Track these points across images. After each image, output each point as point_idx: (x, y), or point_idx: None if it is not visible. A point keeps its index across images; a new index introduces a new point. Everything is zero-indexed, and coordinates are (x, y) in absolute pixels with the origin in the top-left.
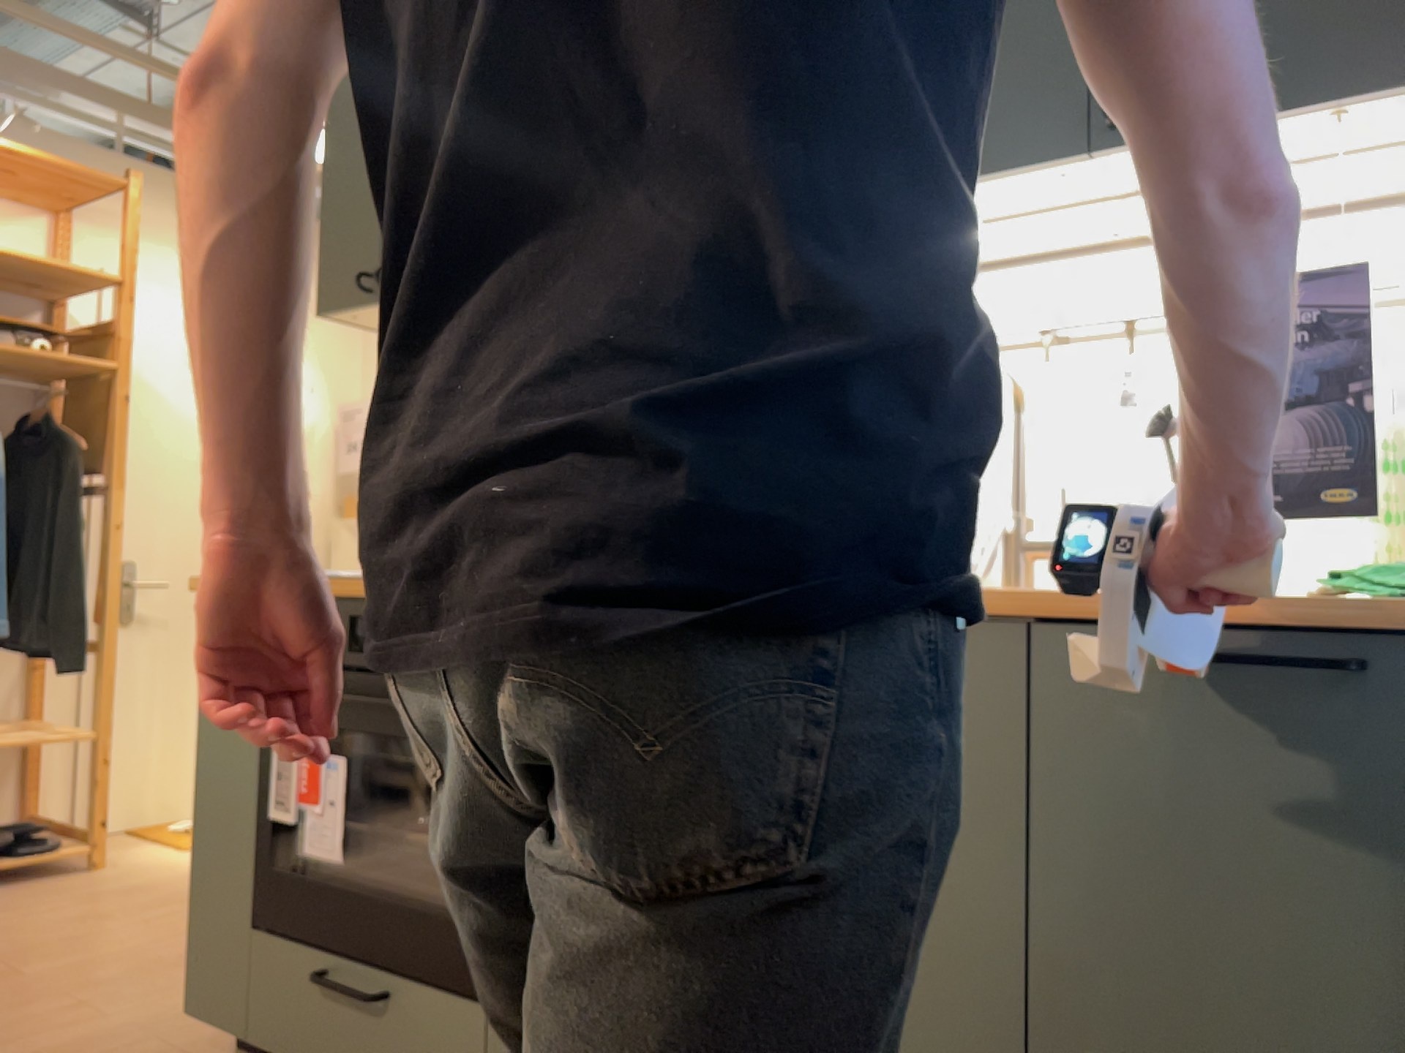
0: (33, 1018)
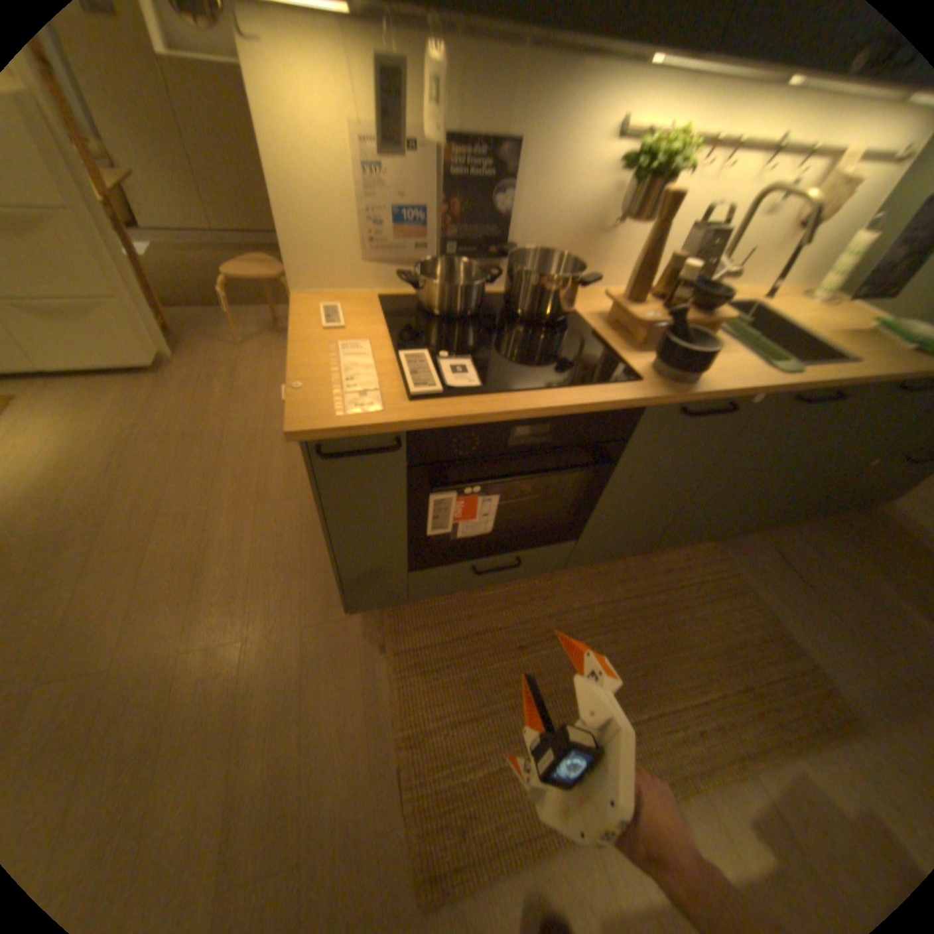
0: (198, 677)
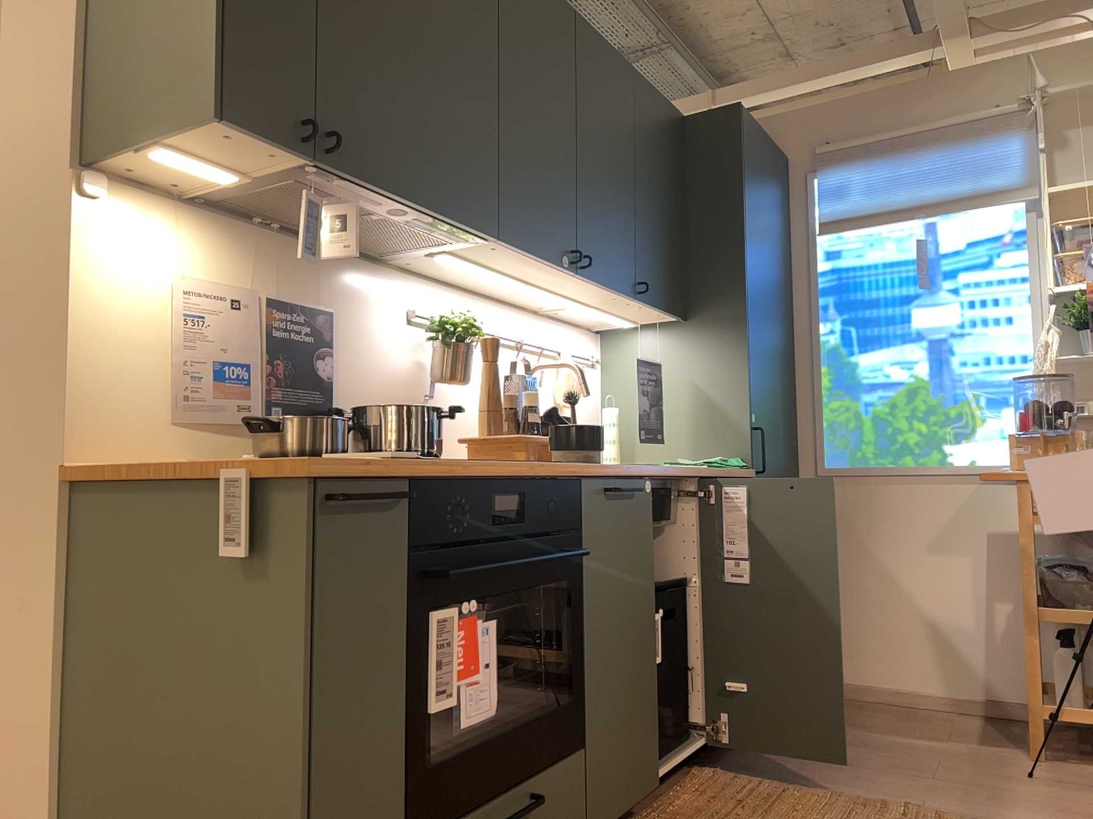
0: None
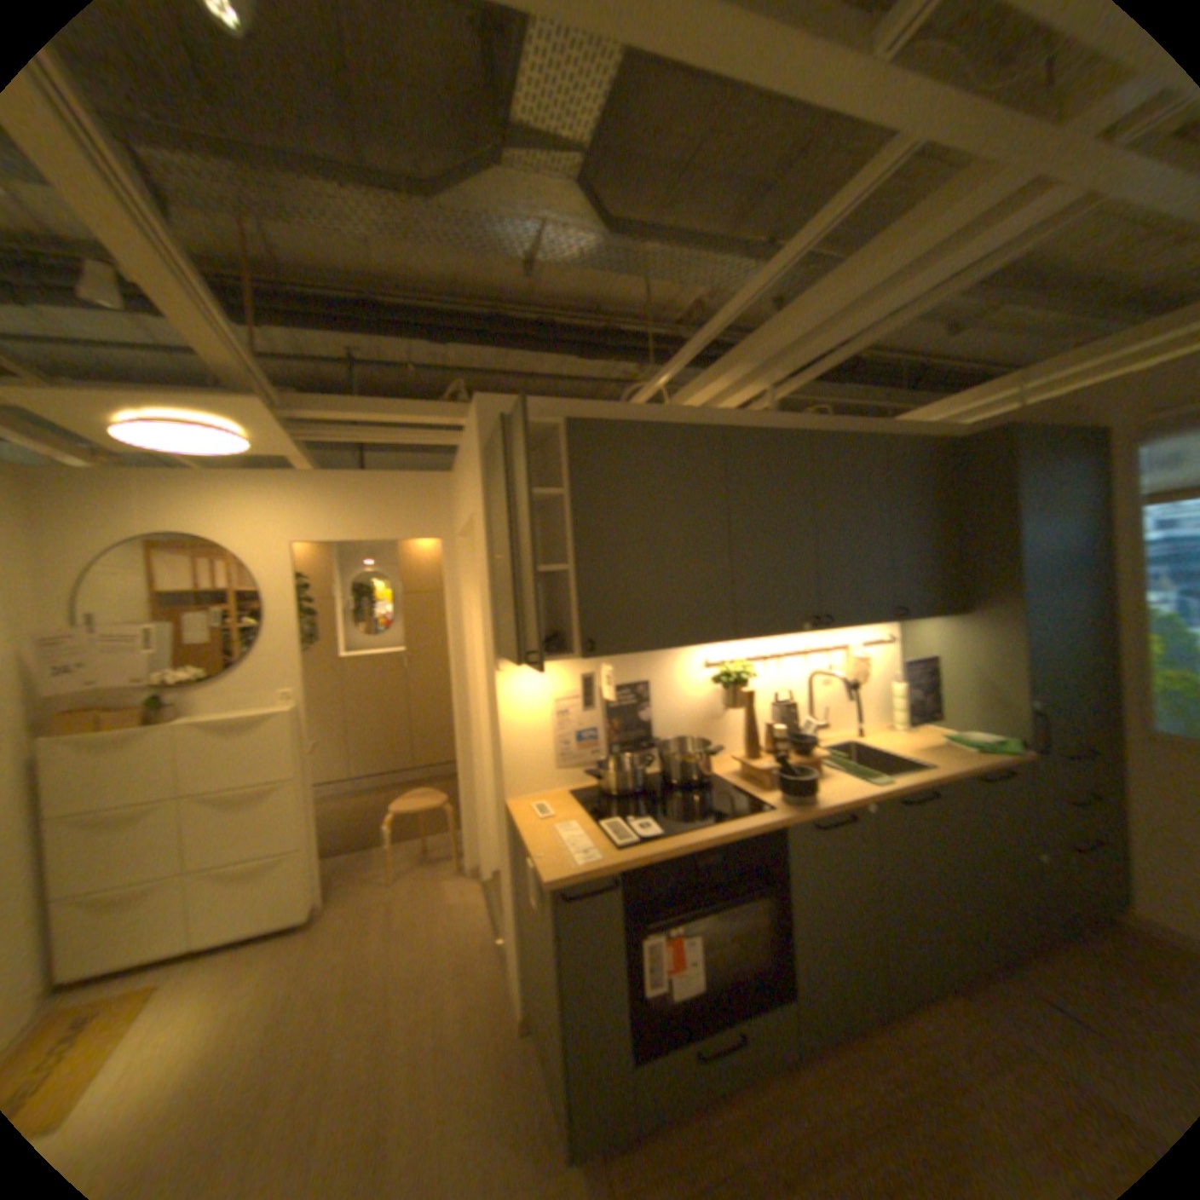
0: None
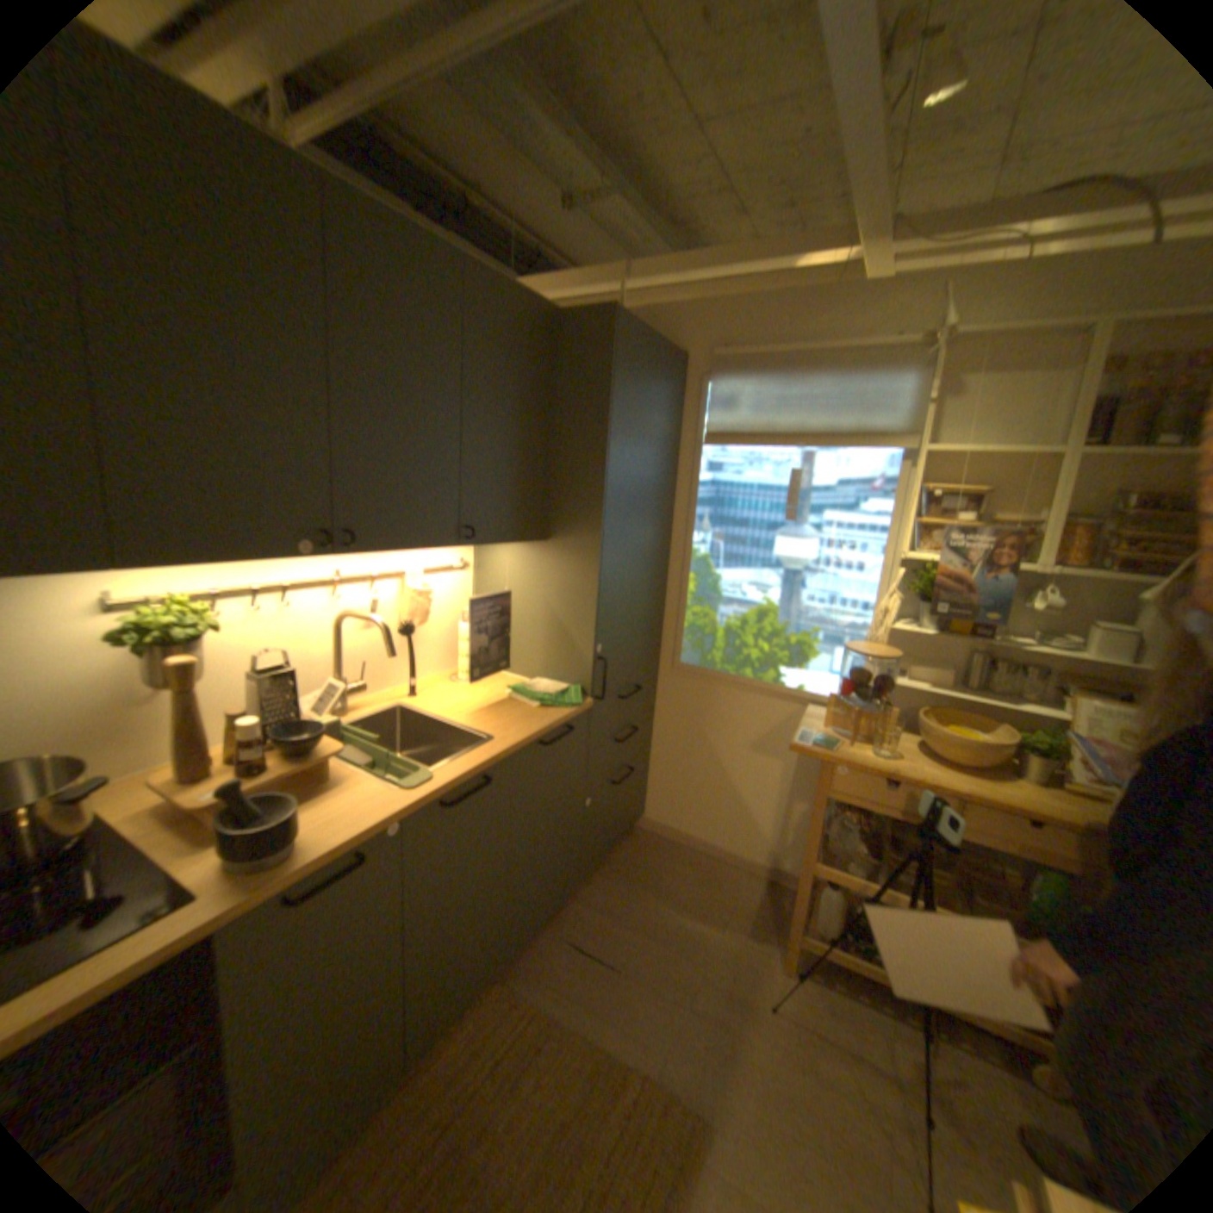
0: None
